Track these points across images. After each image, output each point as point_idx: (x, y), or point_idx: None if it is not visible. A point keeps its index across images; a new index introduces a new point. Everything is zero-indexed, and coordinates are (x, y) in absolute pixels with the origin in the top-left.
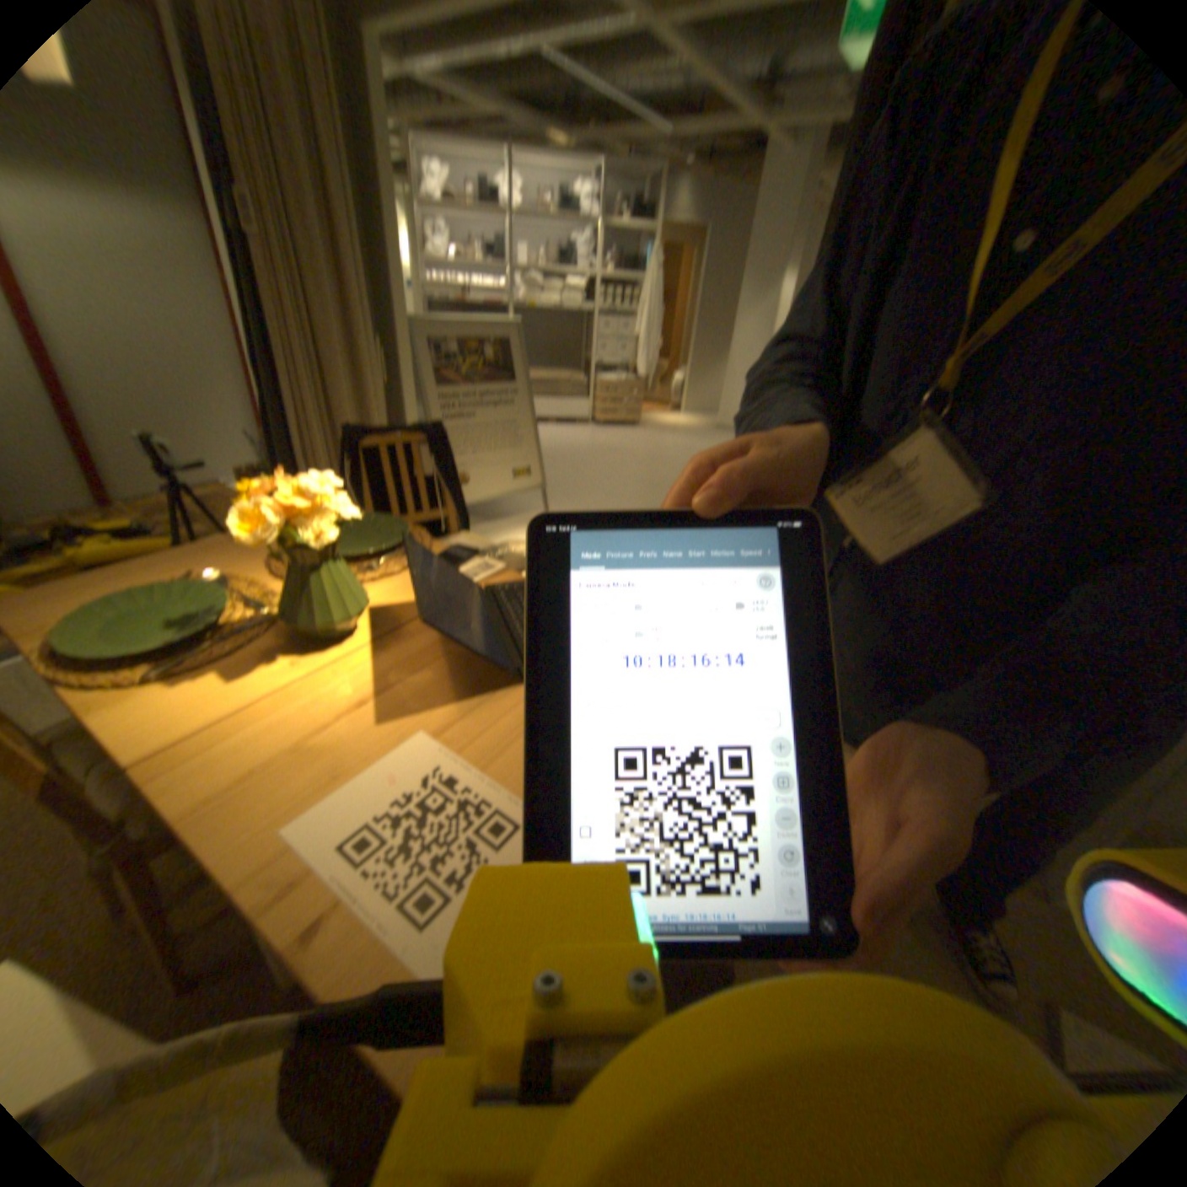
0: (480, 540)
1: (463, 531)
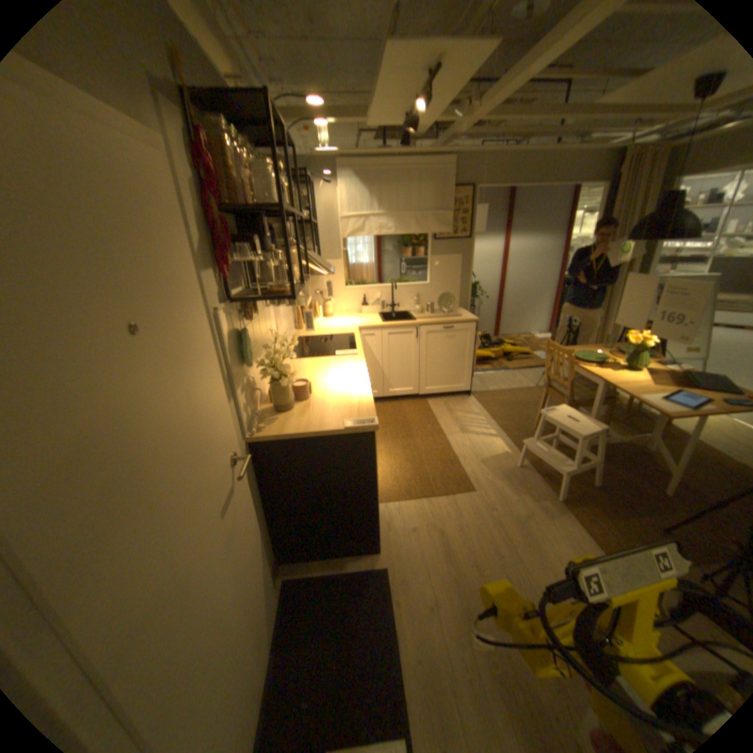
0: (678, 365)
1: (670, 361)
